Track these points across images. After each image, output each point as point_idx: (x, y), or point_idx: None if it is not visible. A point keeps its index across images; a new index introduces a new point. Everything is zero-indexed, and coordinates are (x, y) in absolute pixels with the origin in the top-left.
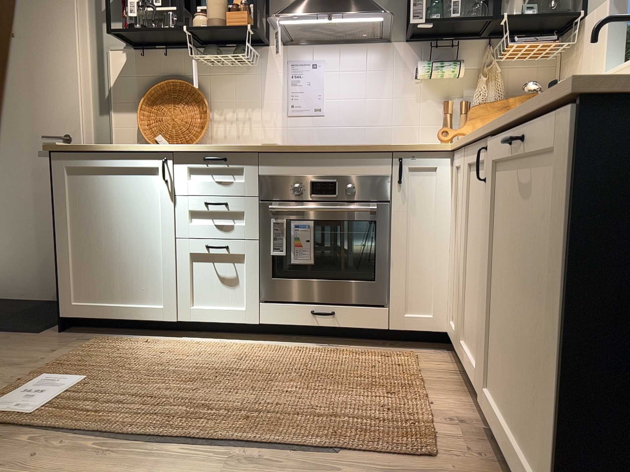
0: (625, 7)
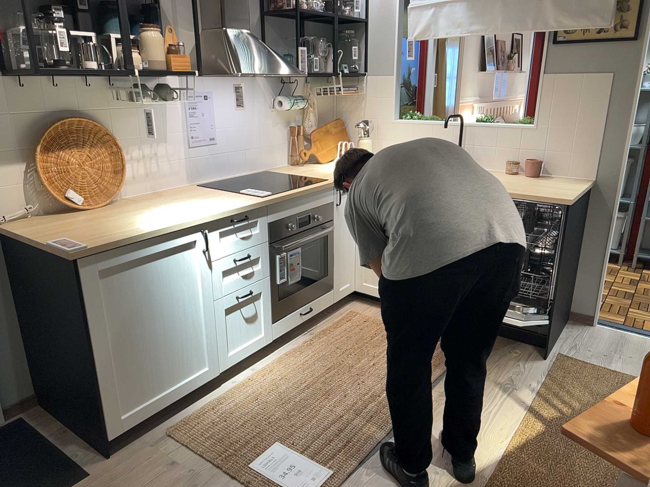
0: (400, 81)
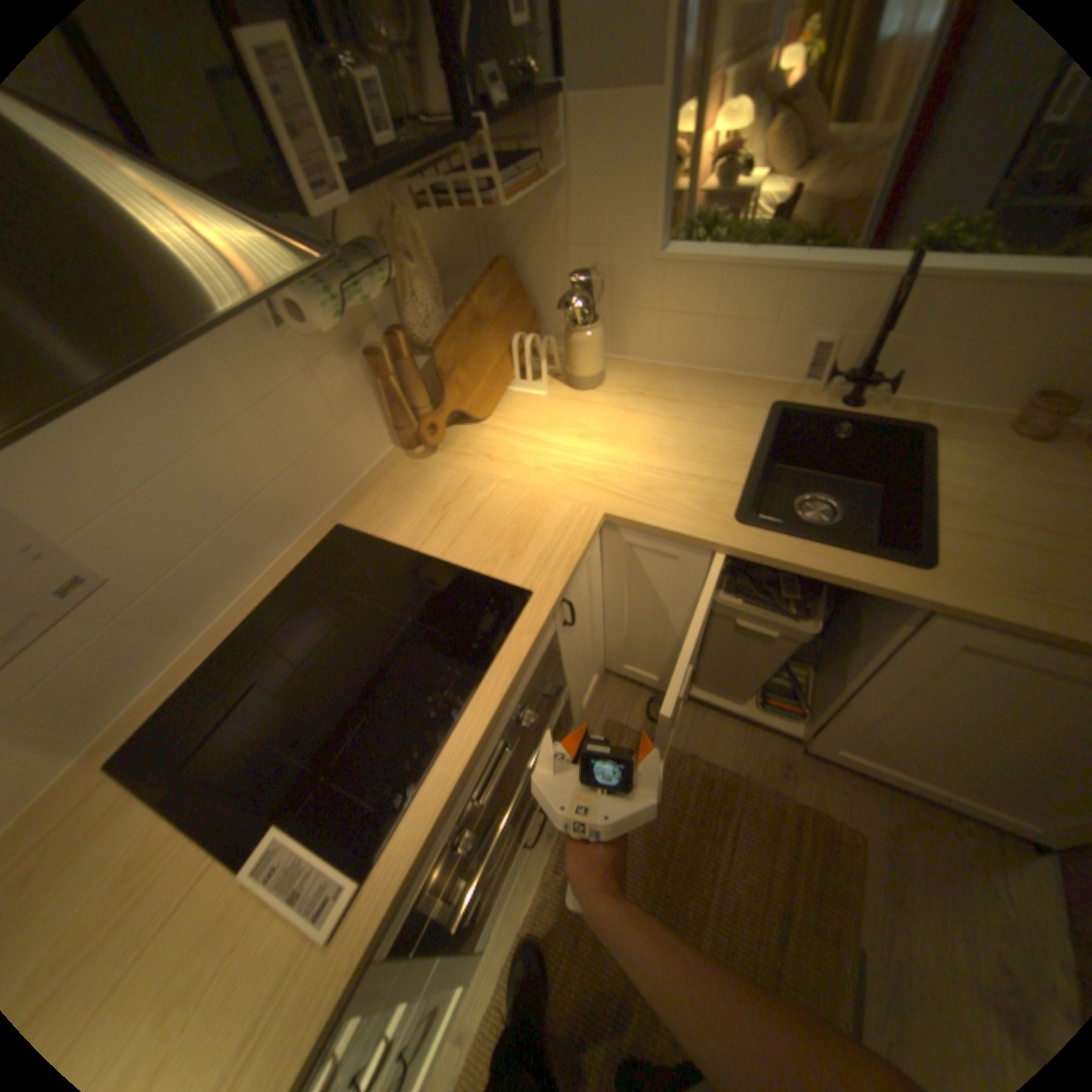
0: (679, 105)
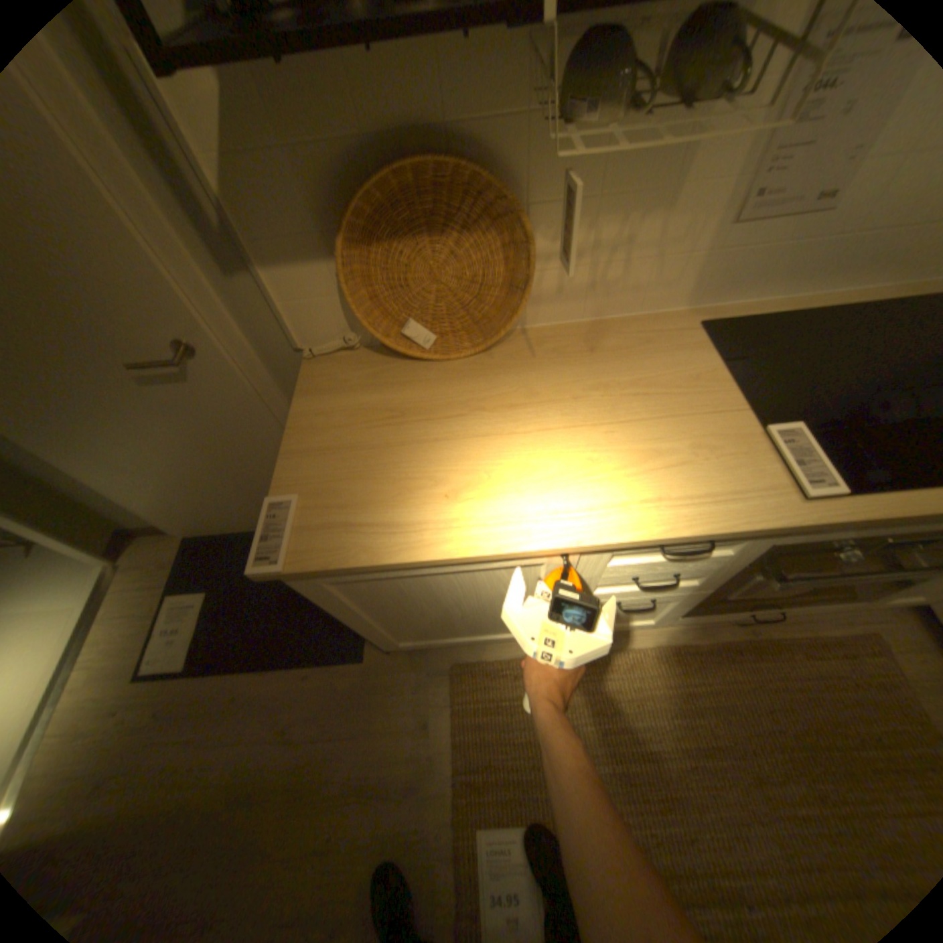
0: None
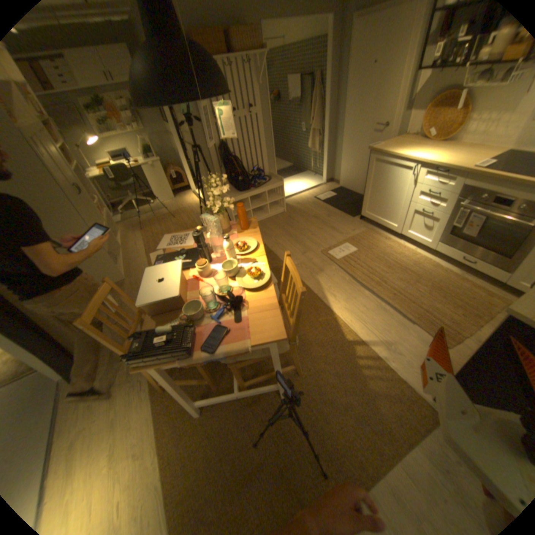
0: None
